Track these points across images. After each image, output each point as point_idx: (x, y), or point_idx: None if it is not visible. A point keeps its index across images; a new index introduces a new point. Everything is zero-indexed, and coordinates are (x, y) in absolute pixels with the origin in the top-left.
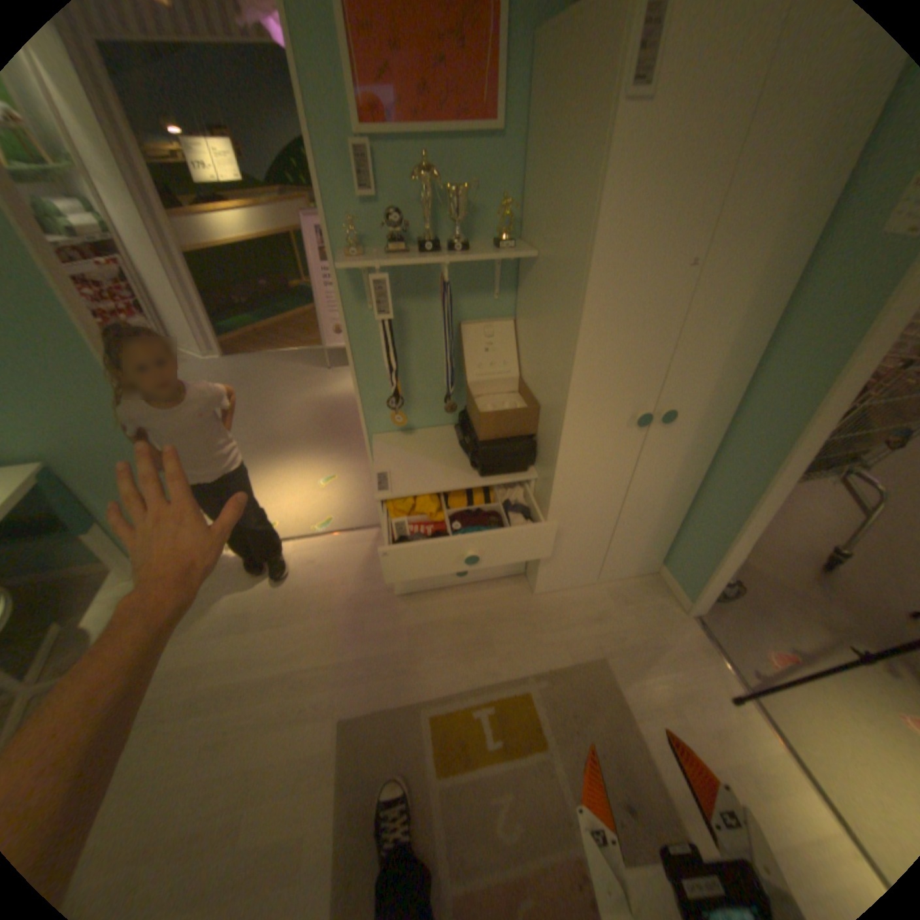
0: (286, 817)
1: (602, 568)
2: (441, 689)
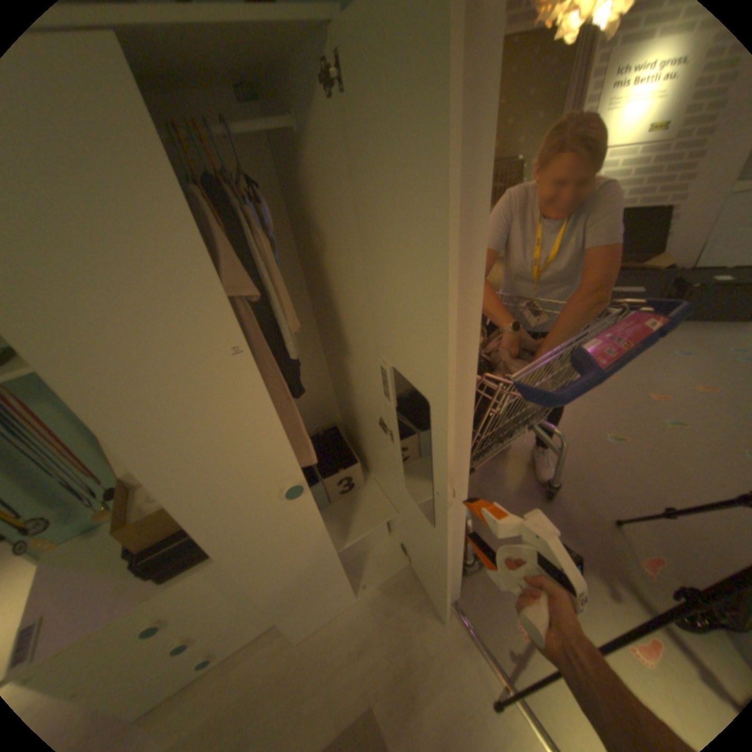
0: None
1: (354, 591)
2: None
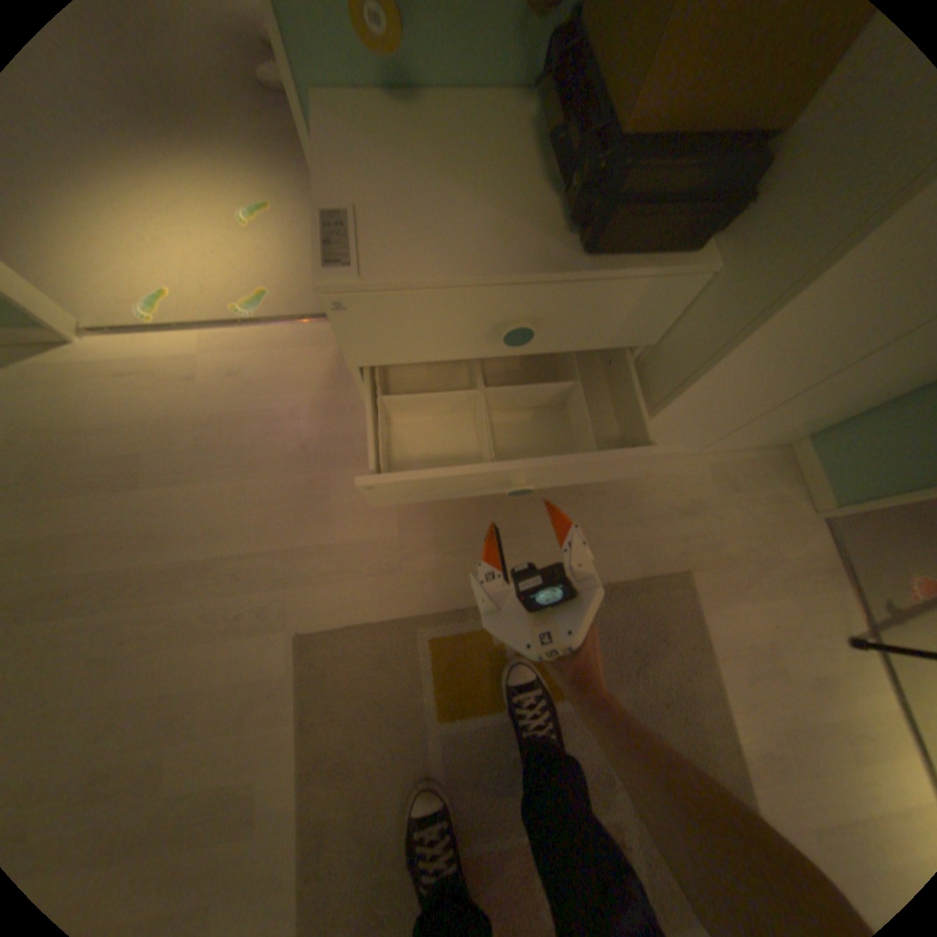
0: (227, 763)
1: (722, 440)
2: (449, 601)
